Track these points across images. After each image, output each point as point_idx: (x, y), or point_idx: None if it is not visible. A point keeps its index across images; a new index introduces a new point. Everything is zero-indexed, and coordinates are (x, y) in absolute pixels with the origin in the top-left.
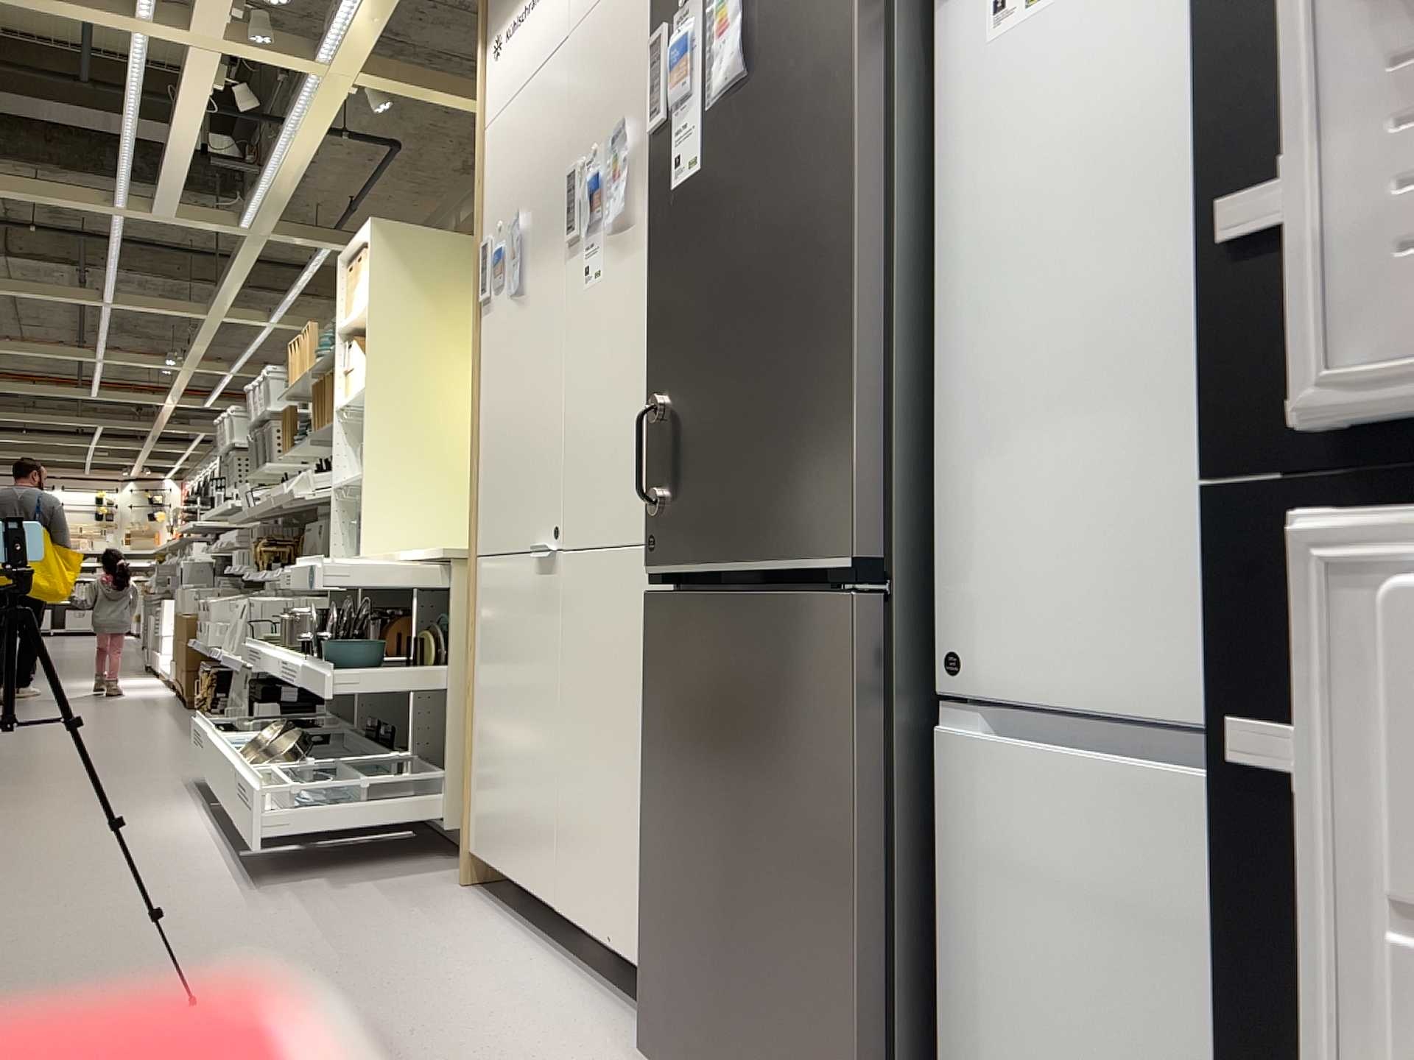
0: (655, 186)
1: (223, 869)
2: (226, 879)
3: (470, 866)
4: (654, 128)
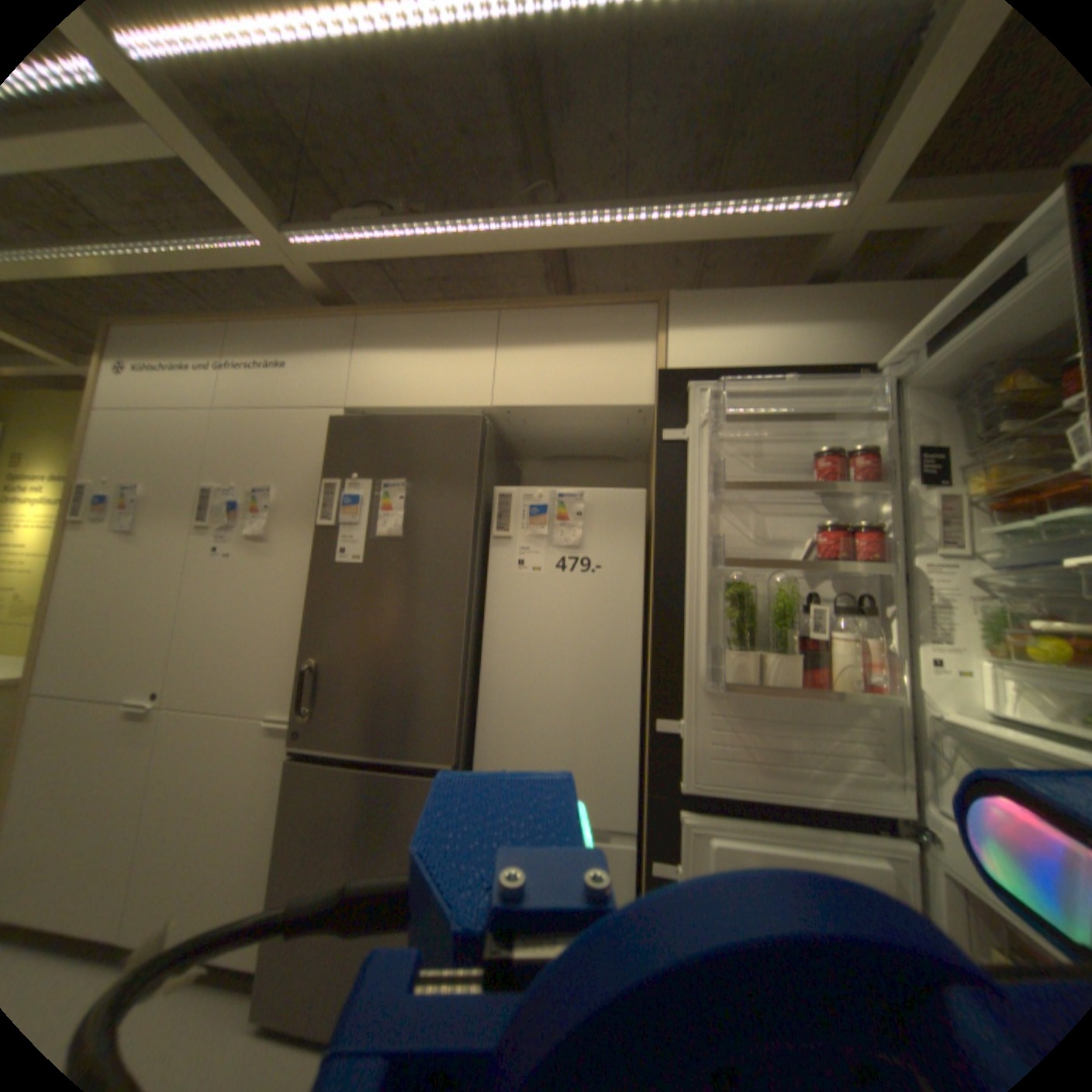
0: (319, 553)
1: None
2: None
3: None
4: (322, 525)
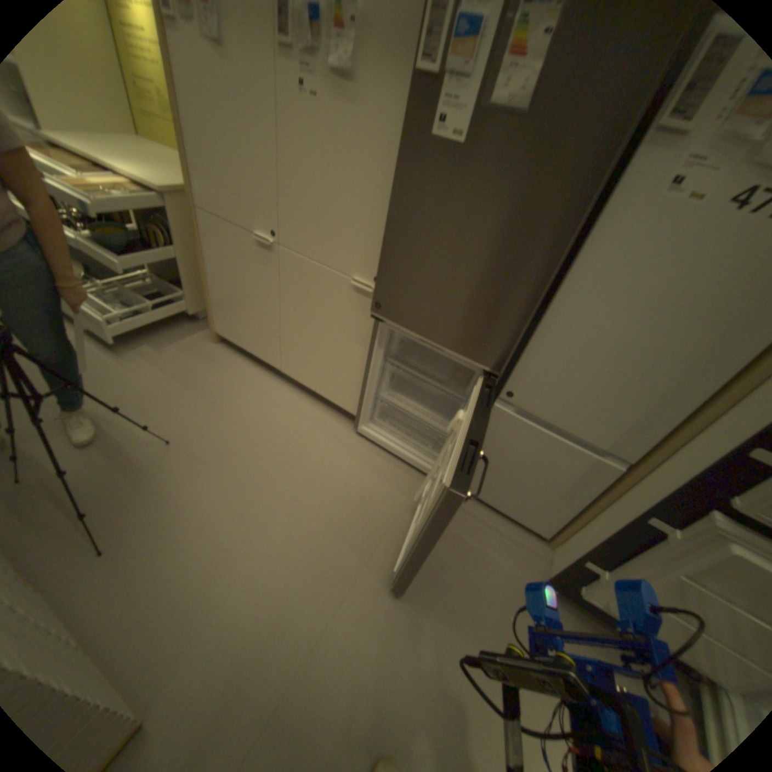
0: (414, 113)
1: (85, 342)
2: (94, 350)
3: (216, 336)
4: (423, 66)
